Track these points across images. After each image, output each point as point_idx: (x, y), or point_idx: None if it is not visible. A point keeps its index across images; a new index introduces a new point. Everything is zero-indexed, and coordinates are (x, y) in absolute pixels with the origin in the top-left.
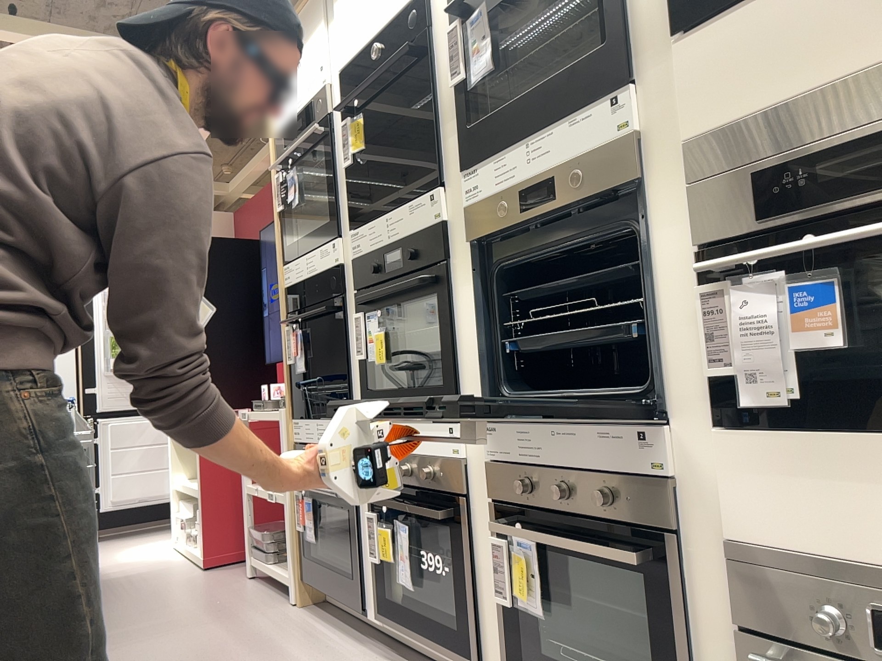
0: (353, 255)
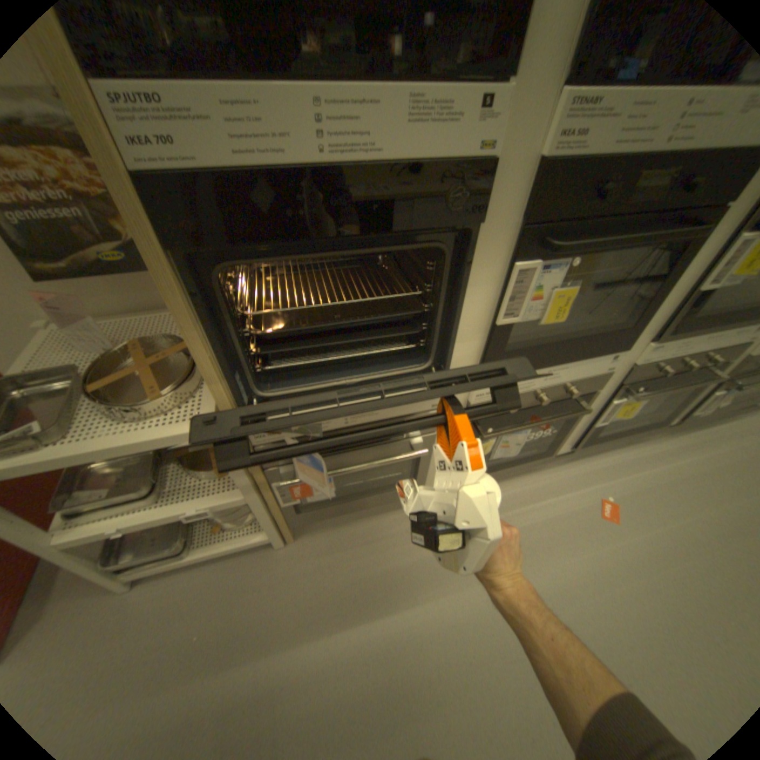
0: (558, 147)
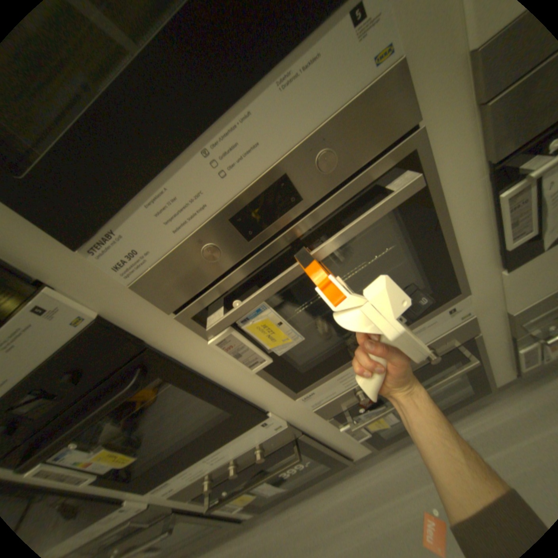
0: None
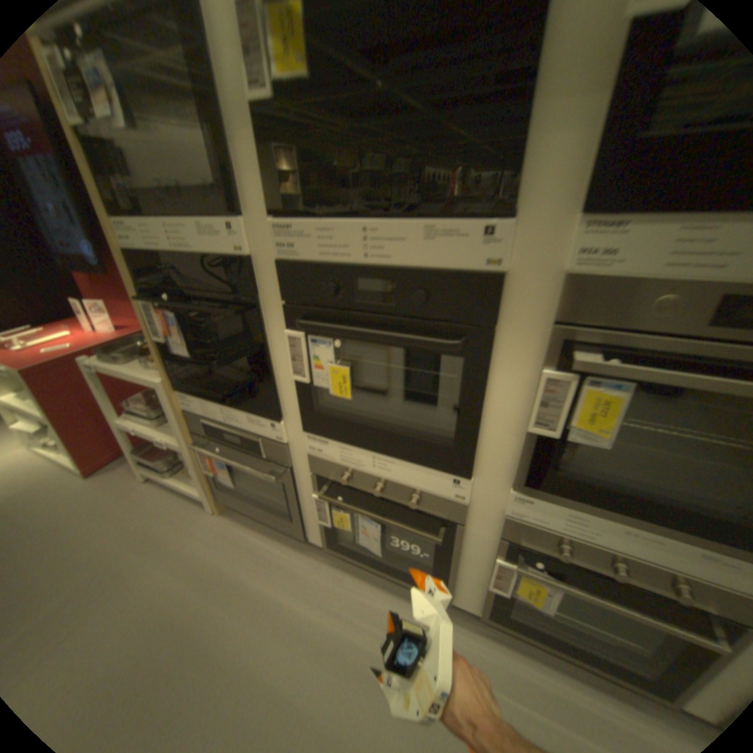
0: (281, 253)
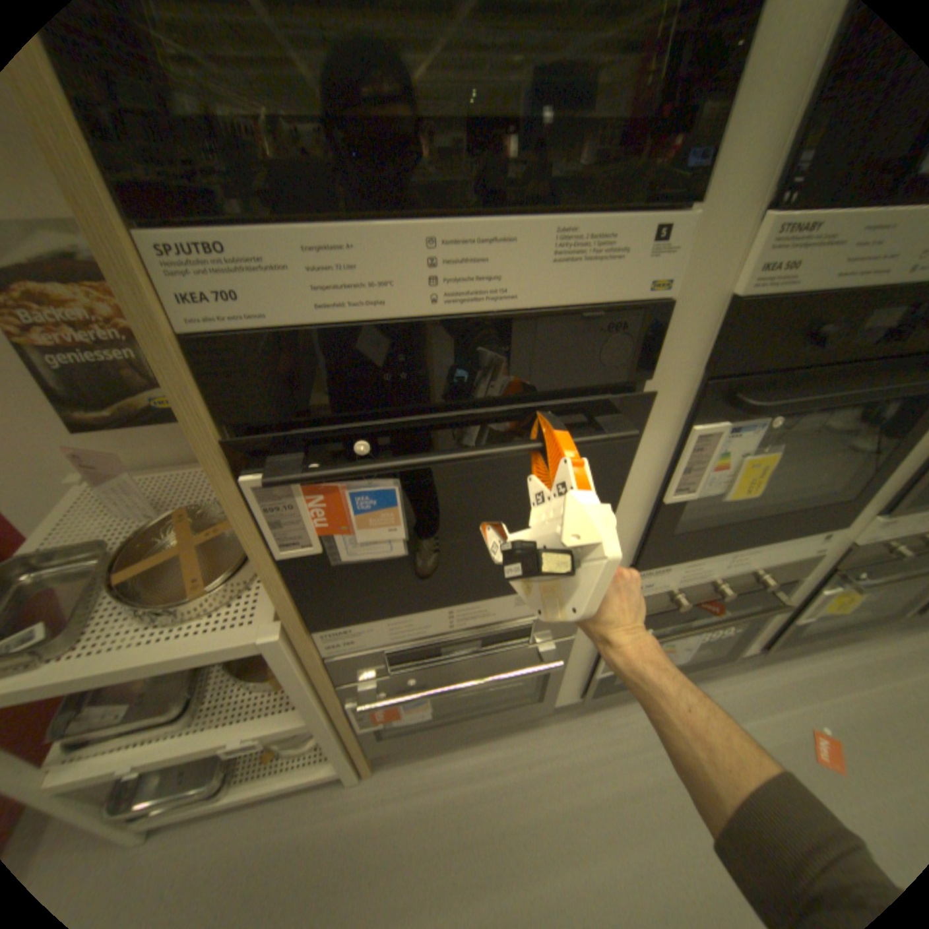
0: (759, 283)
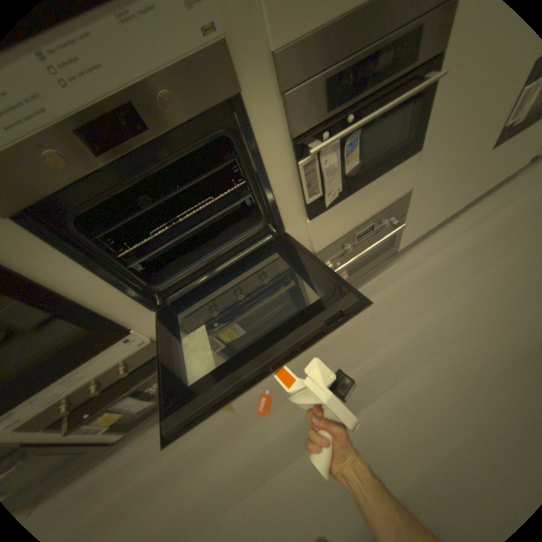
0: None
